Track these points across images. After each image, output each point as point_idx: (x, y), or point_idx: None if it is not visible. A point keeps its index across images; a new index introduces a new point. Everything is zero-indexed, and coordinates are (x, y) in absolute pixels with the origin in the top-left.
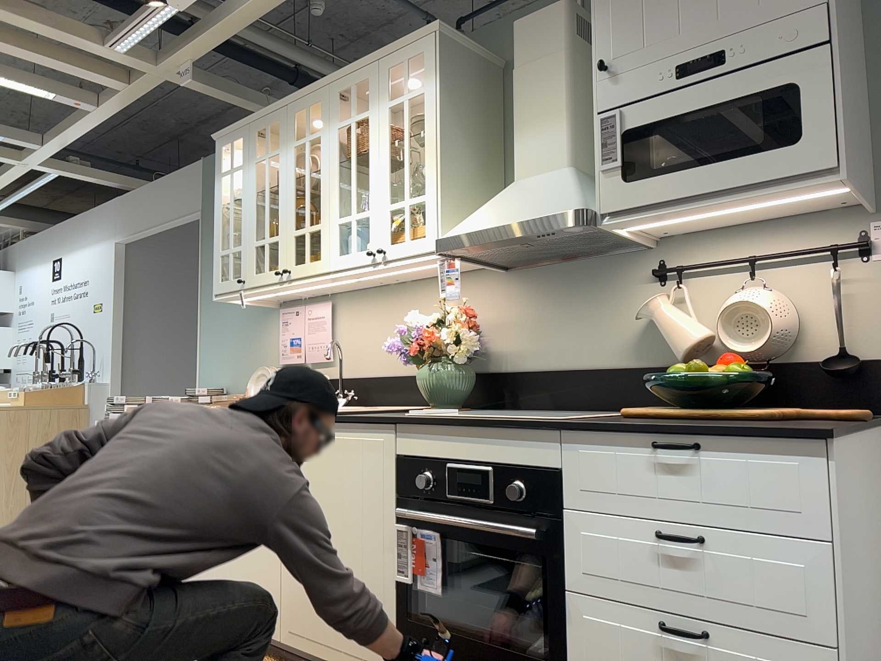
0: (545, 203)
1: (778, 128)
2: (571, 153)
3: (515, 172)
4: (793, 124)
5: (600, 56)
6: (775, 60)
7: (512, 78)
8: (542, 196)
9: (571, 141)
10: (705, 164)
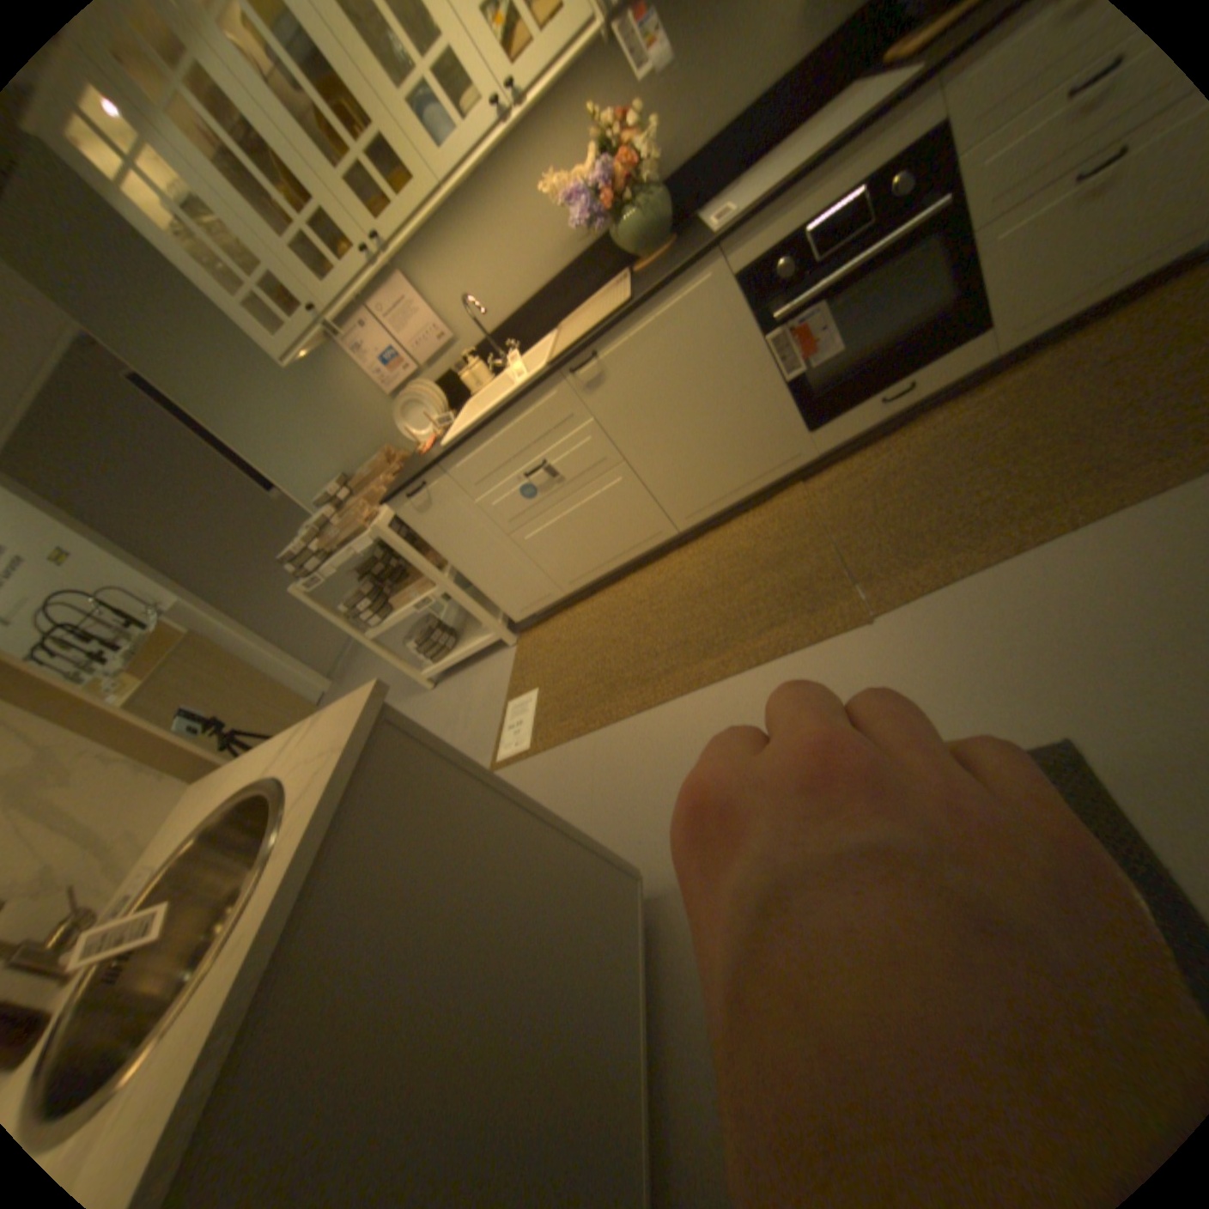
0: None
1: None
2: None
3: None
4: None
5: None
6: None
7: None
8: None
9: None
10: None
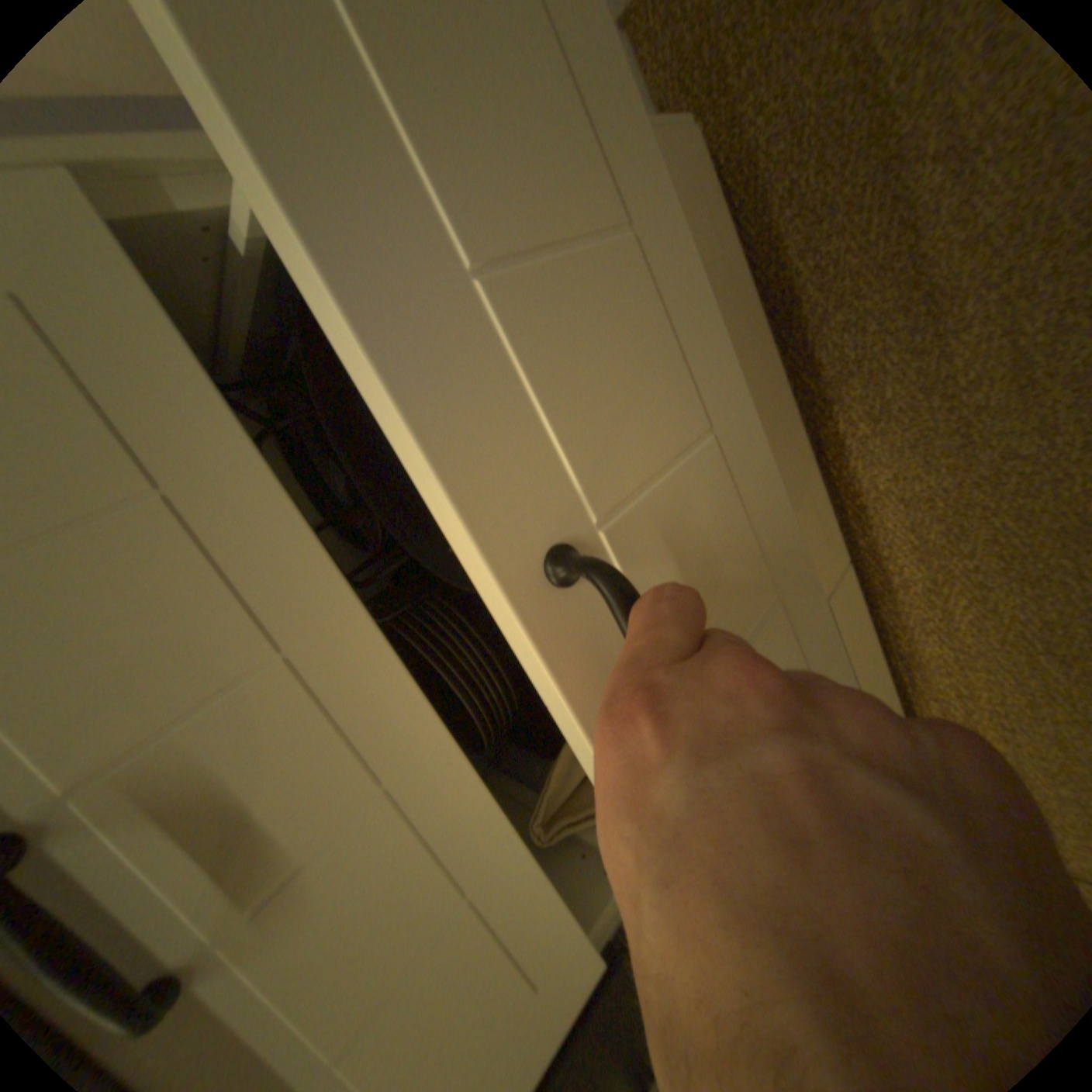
0: None
1: None
2: None
3: None
4: None
5: None
6: None
7: None
8: None
9: None
10: None
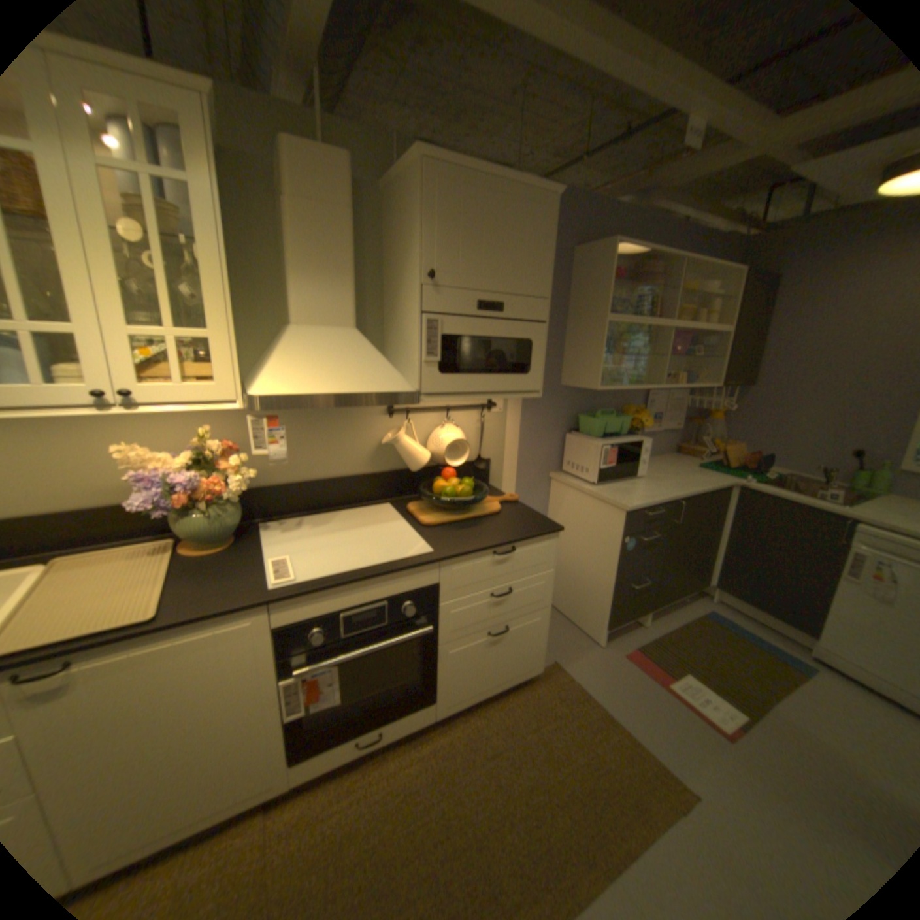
0: (372, 375)
1: (522, 363)
2: (356, 315)
3: (294, 315)
4: (528, 363)
5: (427, 262)
6: (522, 319)
7: (286, 205)
8: (359, 363)
9: (356, 304)
10: (488, 375)
